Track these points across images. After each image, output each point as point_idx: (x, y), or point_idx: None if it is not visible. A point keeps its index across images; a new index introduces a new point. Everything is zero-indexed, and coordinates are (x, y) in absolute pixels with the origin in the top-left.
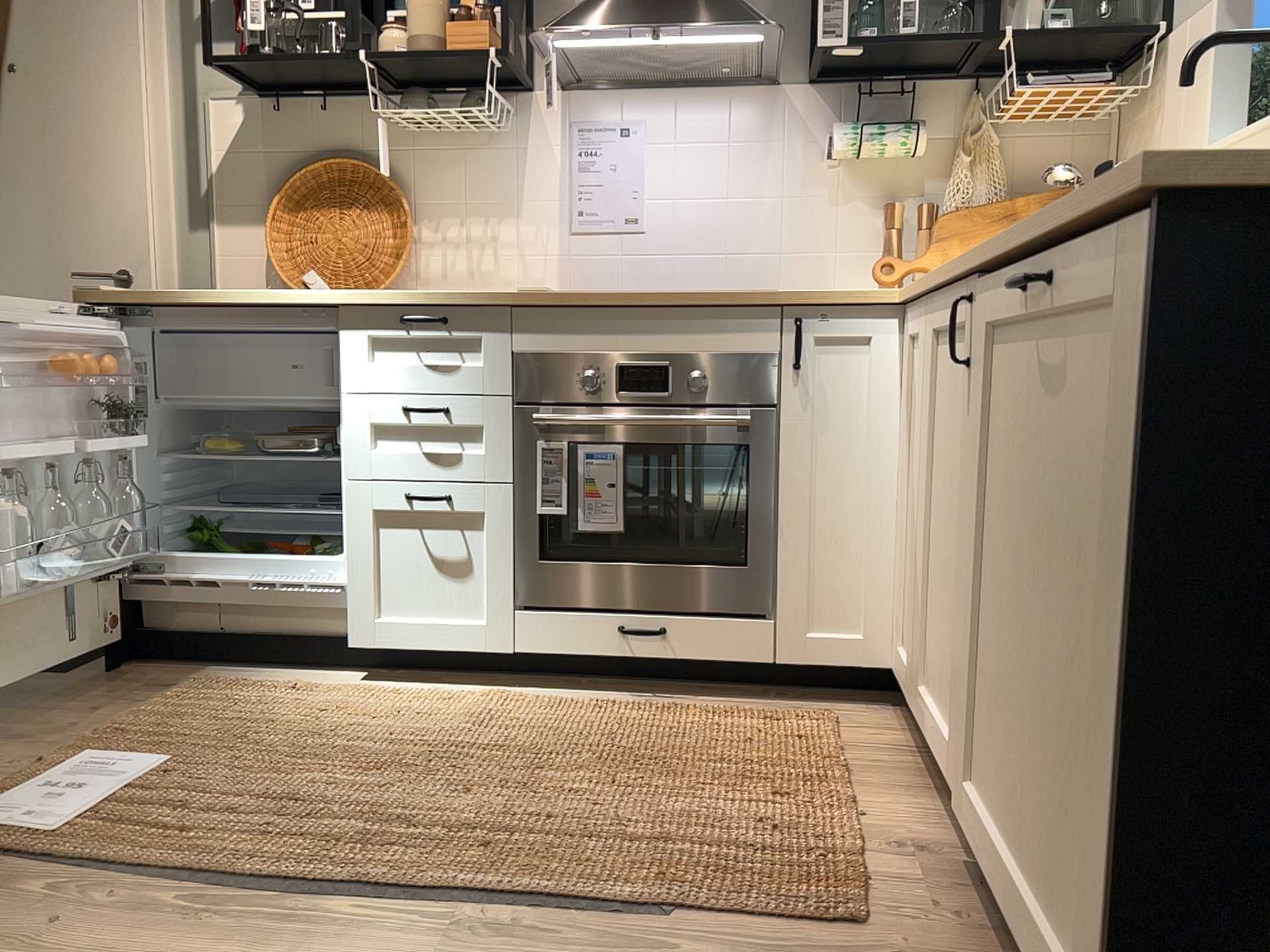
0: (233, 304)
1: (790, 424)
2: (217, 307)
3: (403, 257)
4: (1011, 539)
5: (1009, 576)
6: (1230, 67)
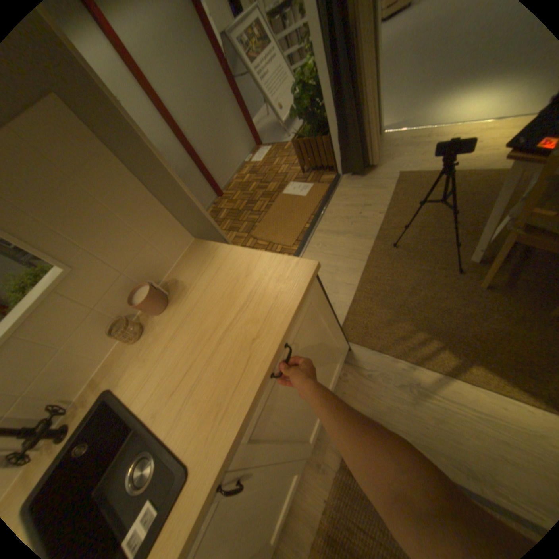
0: None
1: None
2: None
3: None
4: (290, 420)
5: (294, 422)
6: None
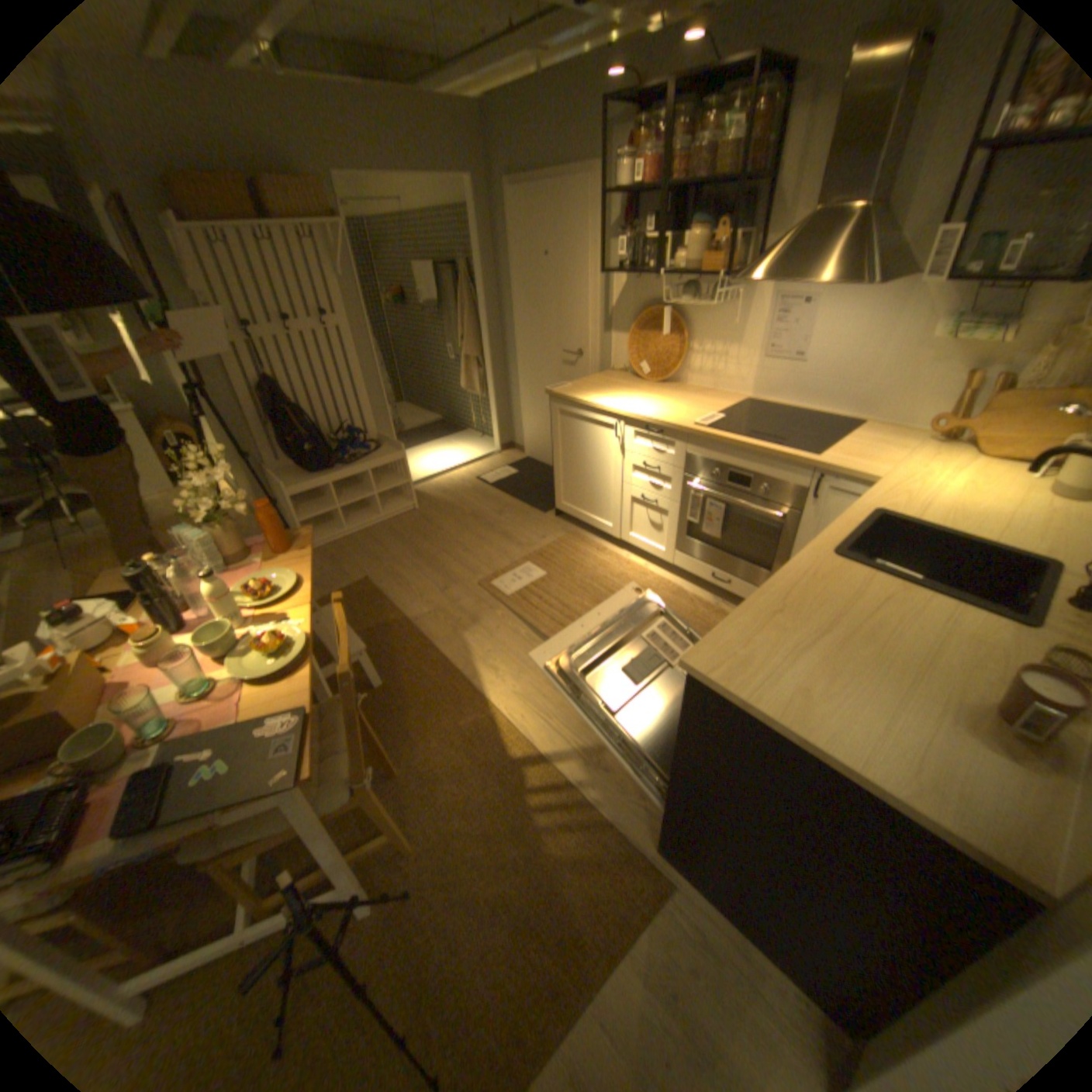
0: (590, 406)
1: (804, 521)
2: (585, 406)
3: (680, 361)
4: None
5: None
6: None
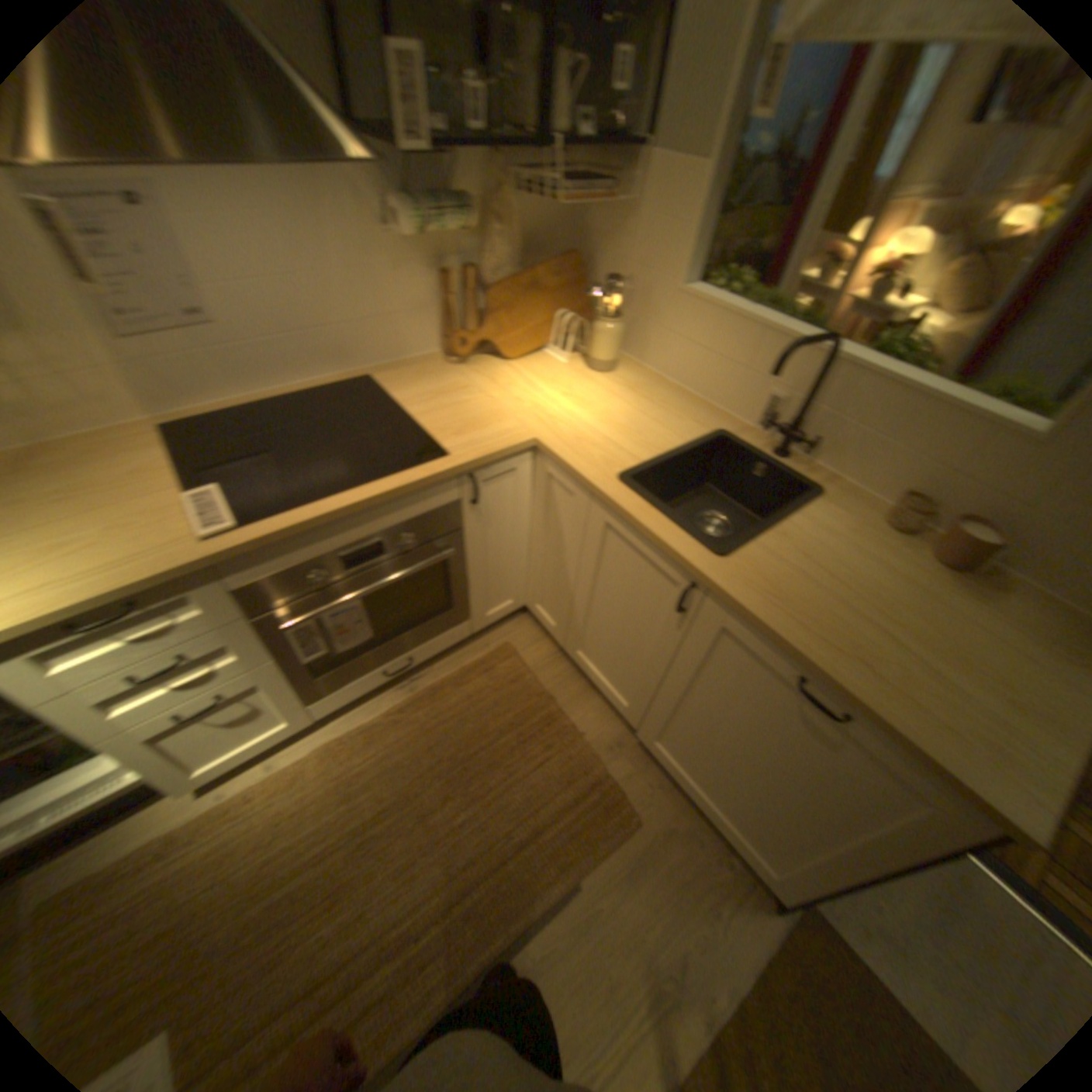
0: None
1: (471, 533)
2: None
3: None
4: (713, 709)
5: (707, 717)
6: (709, 224)
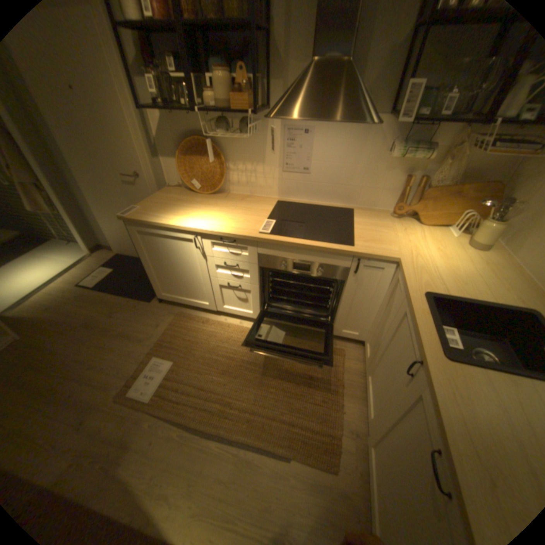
0: (166, 227)
1: (348, 286)
2: (161, 226)
3: (223, 178)
4: (400, 445)
5: (396, 448)
6: None
